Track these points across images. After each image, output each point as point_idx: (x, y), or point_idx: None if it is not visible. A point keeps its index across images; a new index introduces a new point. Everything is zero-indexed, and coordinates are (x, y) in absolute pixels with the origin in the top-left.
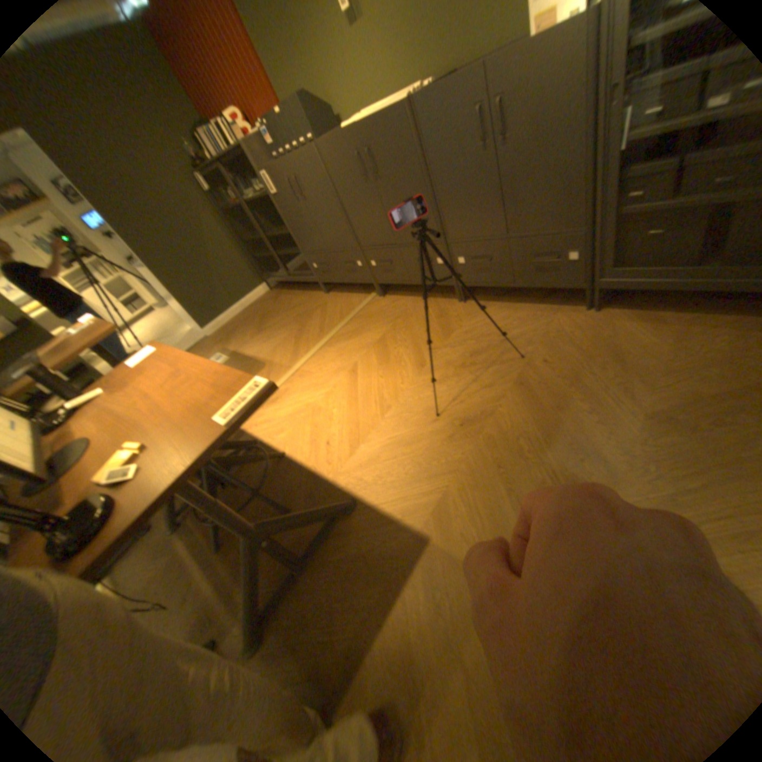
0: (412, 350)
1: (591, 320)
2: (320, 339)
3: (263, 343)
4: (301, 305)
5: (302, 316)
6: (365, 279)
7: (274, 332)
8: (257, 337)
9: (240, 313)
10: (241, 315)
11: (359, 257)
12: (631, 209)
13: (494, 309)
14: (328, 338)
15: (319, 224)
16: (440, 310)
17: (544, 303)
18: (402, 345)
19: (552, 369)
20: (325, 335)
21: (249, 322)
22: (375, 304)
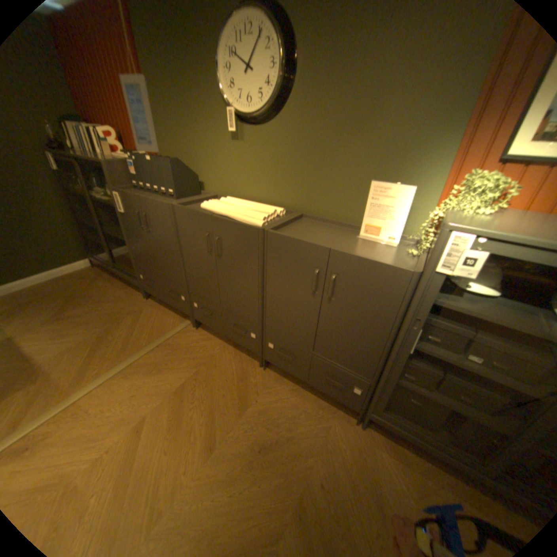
0: (205, 421)
1: (357, 440)
2: (117, 365)
3: (51, 341)
4: (114, 303)
5: (110, 319)
6: (184, 311)
7: (71, 330)
8: (48, 329)
9: (45, 284)
10: (45, 287)
11: (184, 295)
12: (403, 385)
13: (285, 391)
14: (126, 365)
15: (155, 255)
16: (241, 372)
17: (324, 402)
18: (198, 409)
19: (326, 504)
20: (123, 361)
21: (49, 302)
22: (186, 336)
